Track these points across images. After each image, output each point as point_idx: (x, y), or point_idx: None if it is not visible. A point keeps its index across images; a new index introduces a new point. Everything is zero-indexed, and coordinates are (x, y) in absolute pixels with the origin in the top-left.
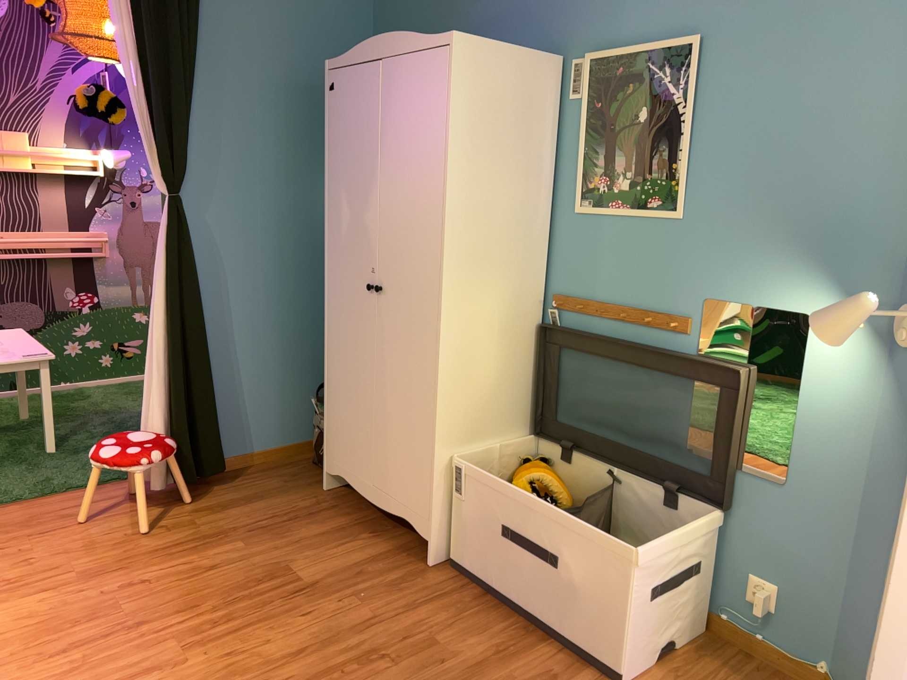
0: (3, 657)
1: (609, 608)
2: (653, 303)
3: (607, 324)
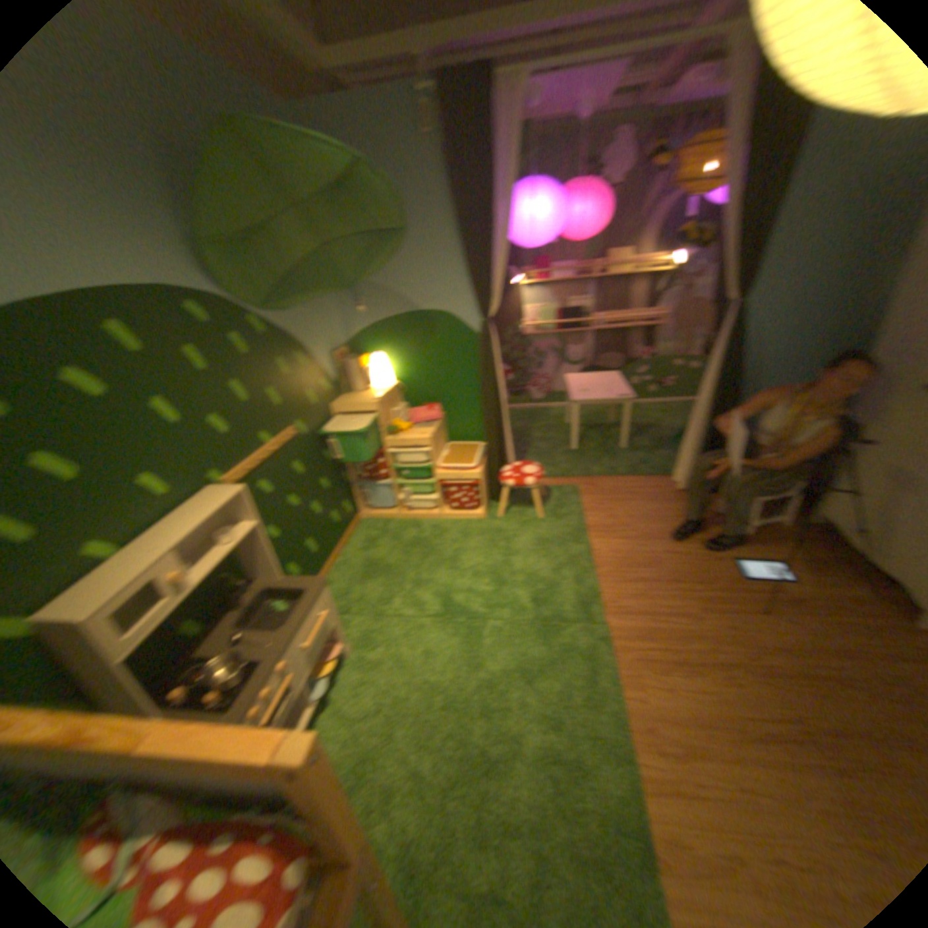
0: (606, 571)
1: None
2: None
3: None
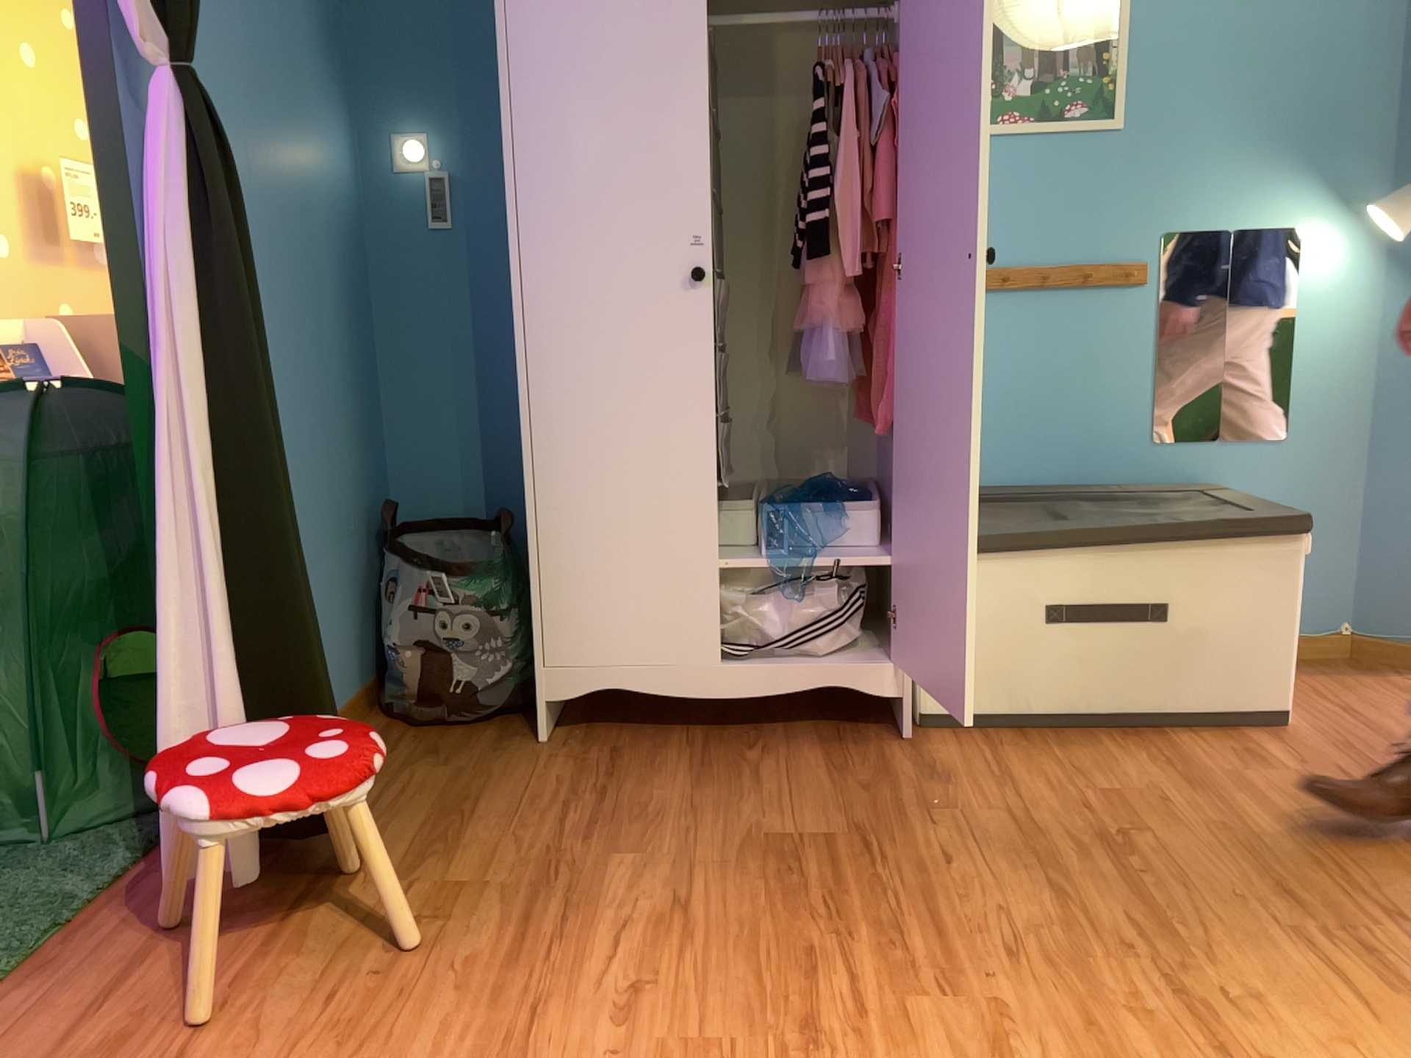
0: None
1: (1264, 631)
2: (1083, 253)
3: (1007, 300)
